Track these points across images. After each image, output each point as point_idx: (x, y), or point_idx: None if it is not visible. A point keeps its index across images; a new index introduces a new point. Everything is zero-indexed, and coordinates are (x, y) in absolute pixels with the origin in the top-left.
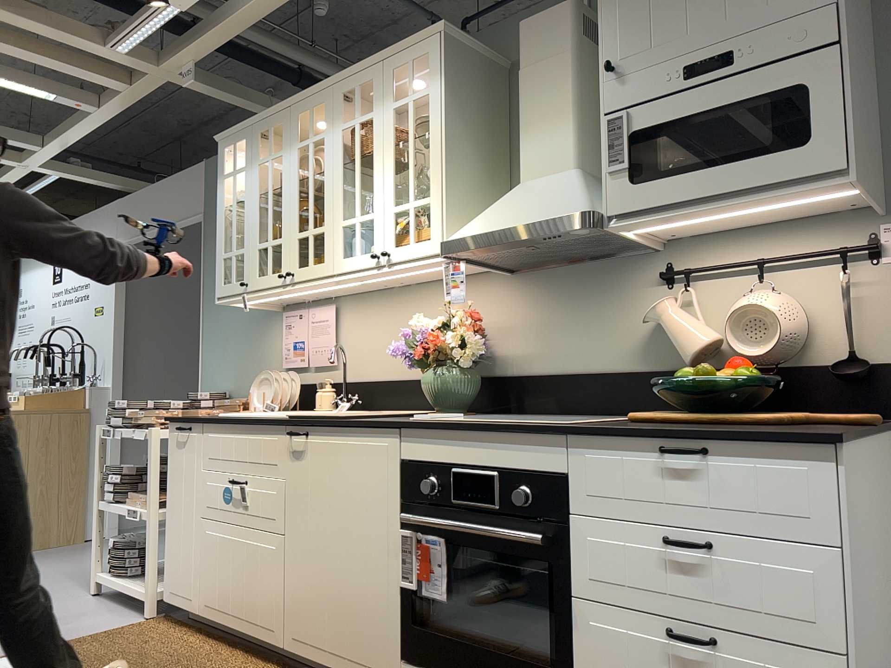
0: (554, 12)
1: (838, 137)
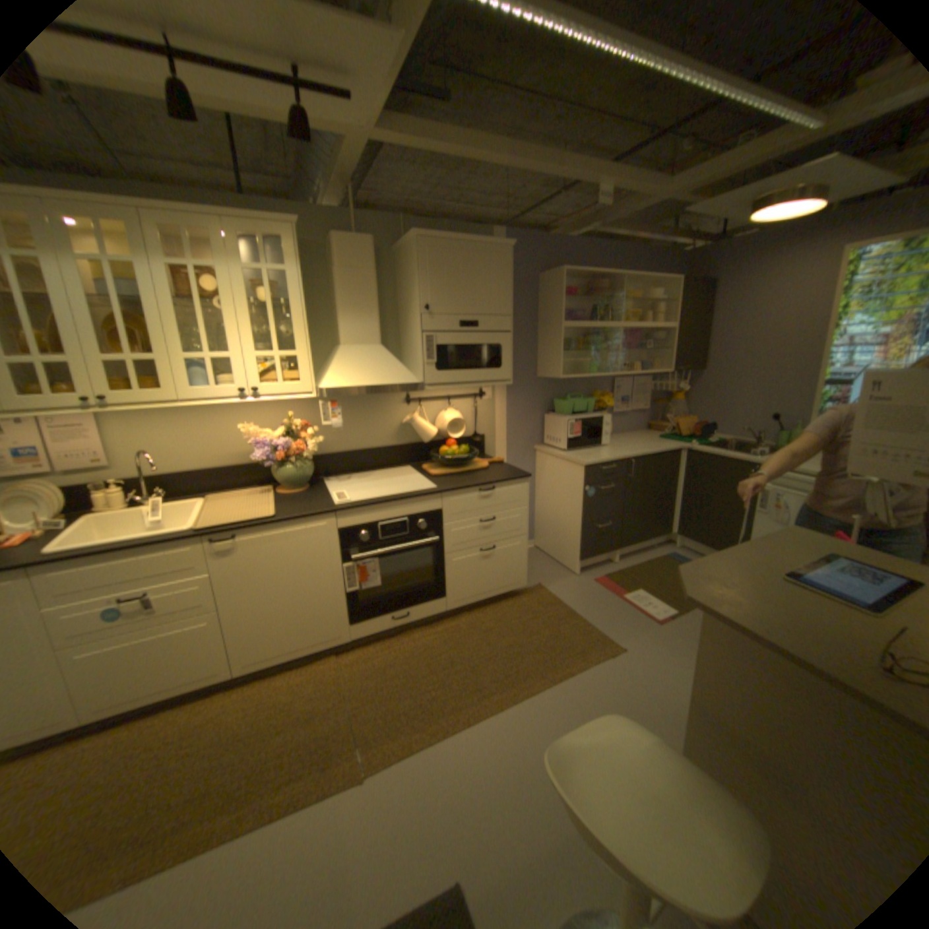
0: (362, 238)
1: (509, 368)
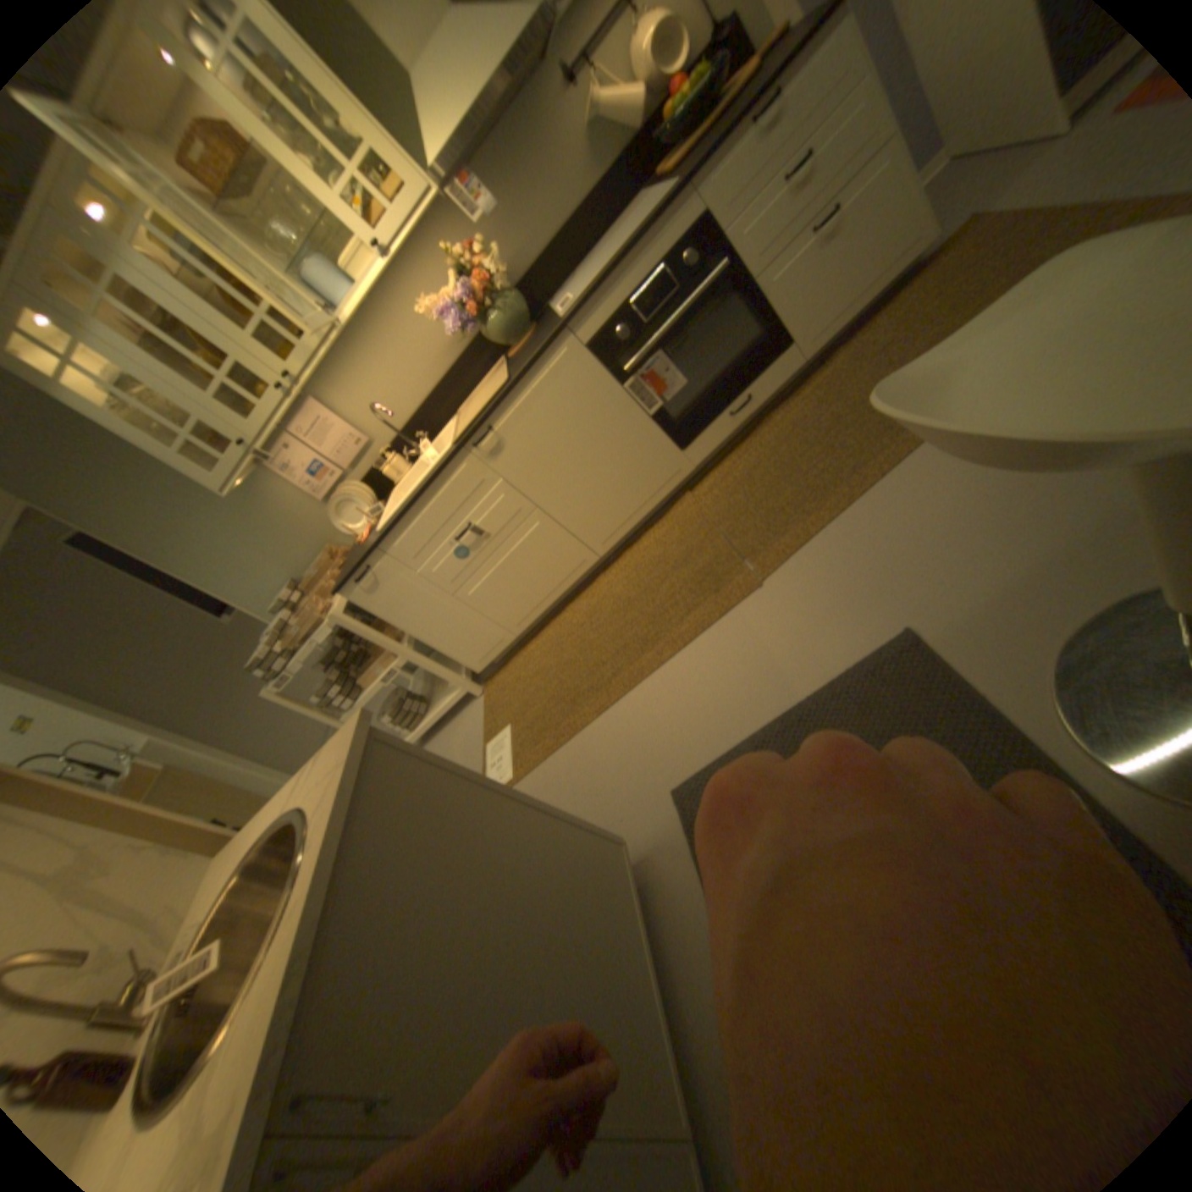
0: None
1: None
